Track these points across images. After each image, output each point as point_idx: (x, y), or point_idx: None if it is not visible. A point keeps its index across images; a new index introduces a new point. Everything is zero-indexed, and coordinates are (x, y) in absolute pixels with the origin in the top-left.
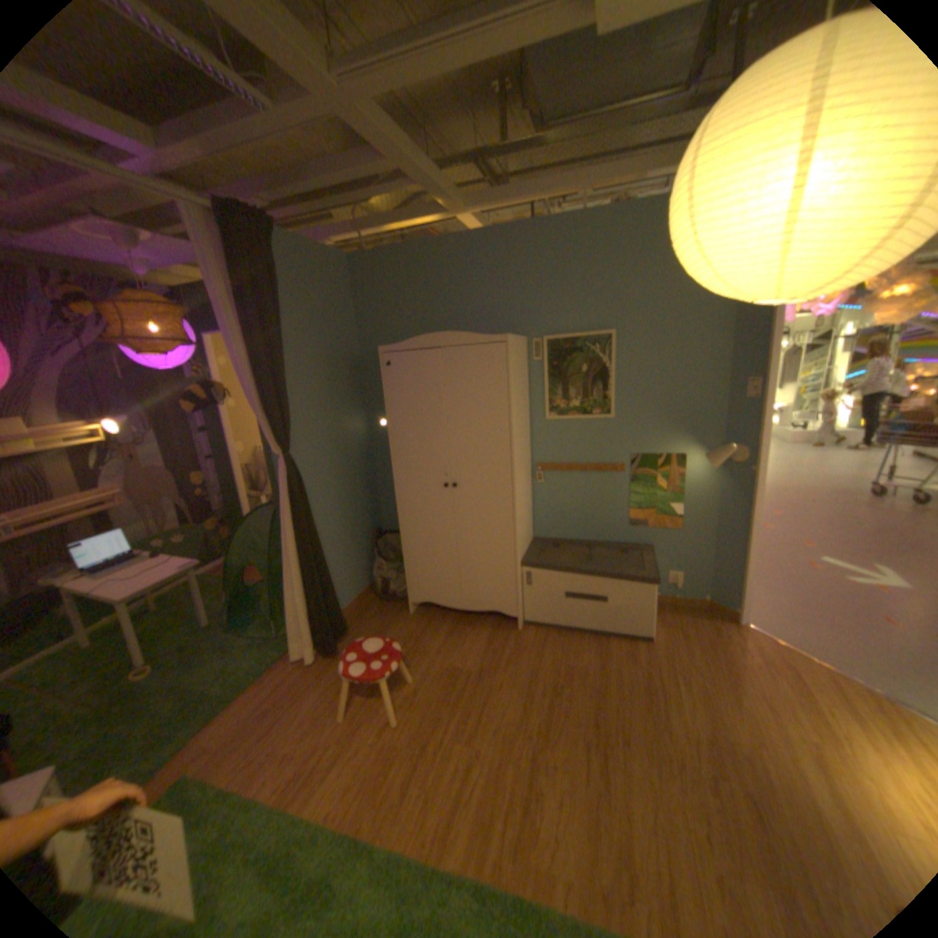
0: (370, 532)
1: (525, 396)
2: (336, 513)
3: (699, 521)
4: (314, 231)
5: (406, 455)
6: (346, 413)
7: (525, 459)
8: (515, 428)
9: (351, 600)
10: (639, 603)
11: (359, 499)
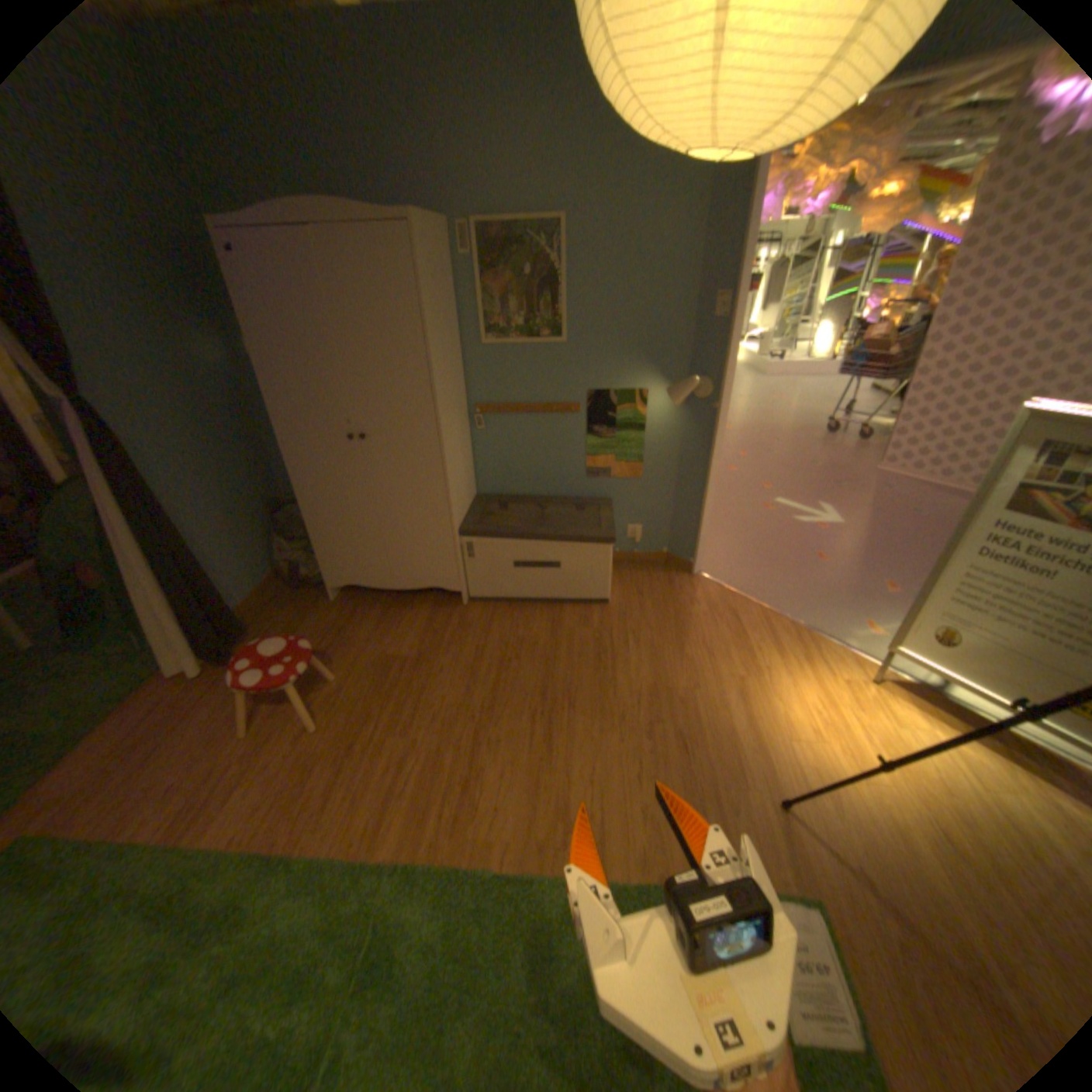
0: (261, 504)
1: (449, 309)
2: (198, 481)
3: (659, 468)
4: None
5: (286, 396)
6: (183, 331)
7: (456, 399)
8: (435, 355)
9: (247, 593)
10: (592, 563)
11: (234, 460)
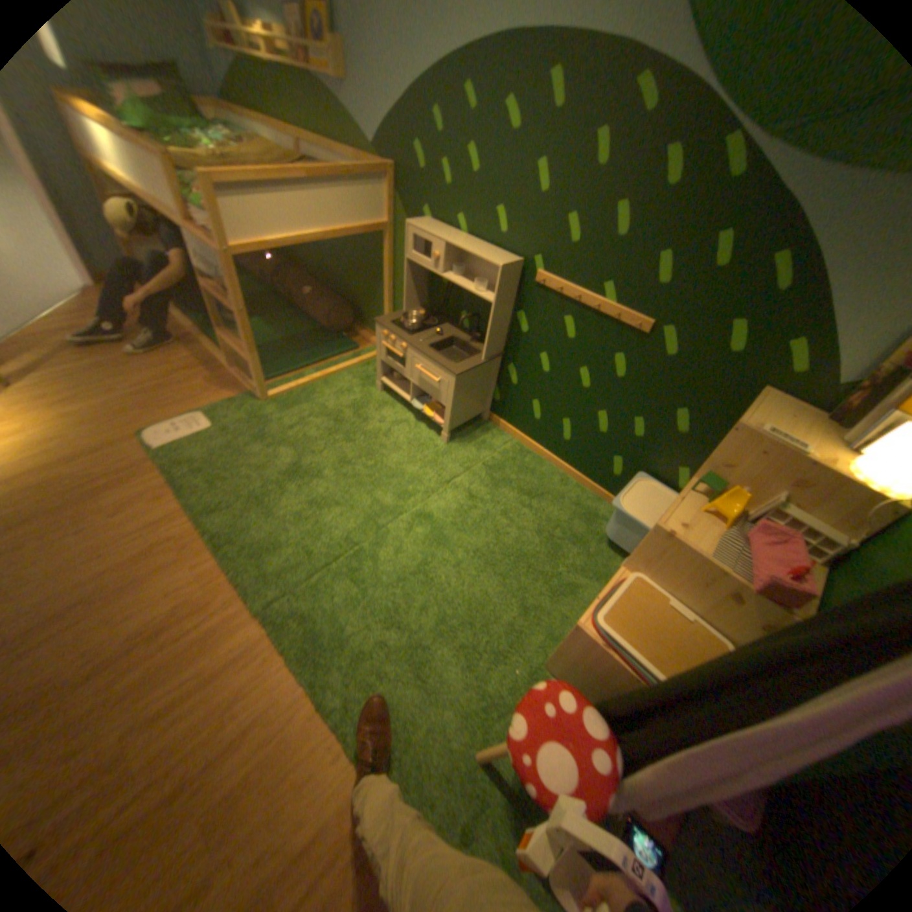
0: None
1: None
2: None
3: None
4: None
5: None
6: None
7: None
8: None
9: None
10: None
11: None
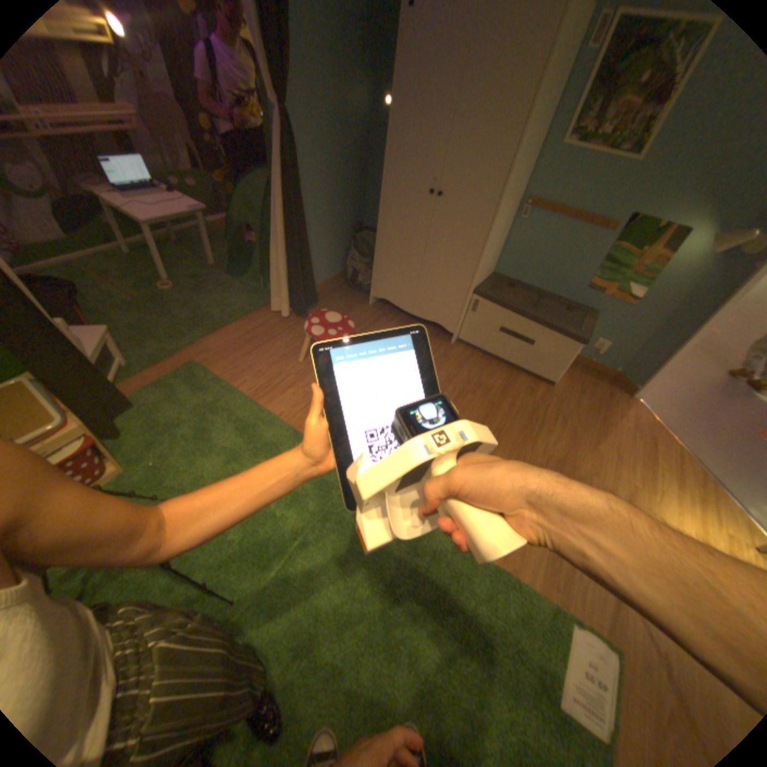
0: (351, 223)
1: (554, 101)
2: (324, 193)
3: (658, 303)
4: None
5: (401, 145)
6: (352, 74)
7: (519, 186)
8: (526, 141)
9: (325, 279)
10: (559, 354)
11: (348, 186)
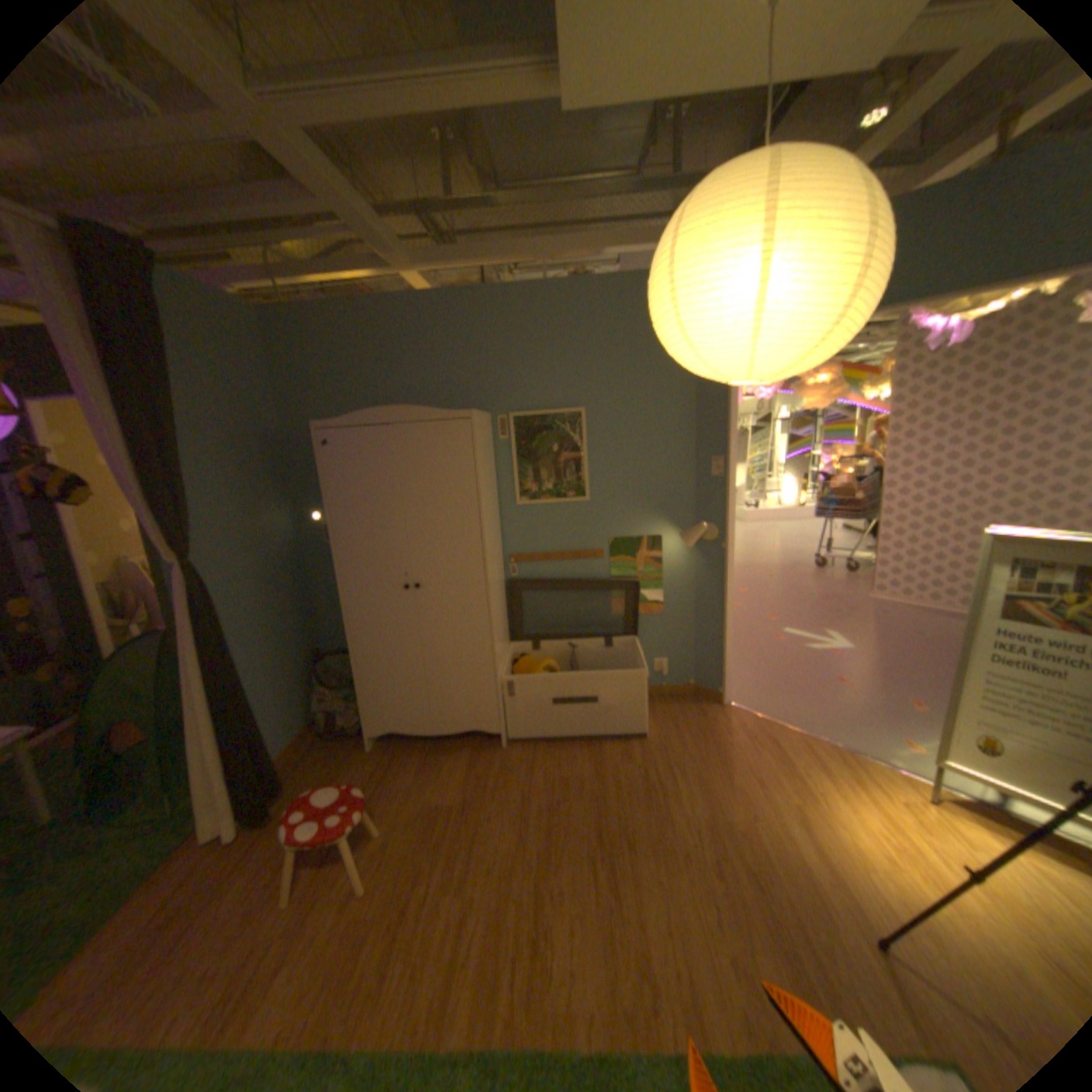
0: (304, 655)
1: (493, 479)
2: (258, 634)
3: (678, 603)
4: (203, 273)
5: (353, 554)
6: (266, 505)
7: (497, 551)
8: (486, 515)
9: (283, 747)
10: (629, 696)
11: (288, 614)
